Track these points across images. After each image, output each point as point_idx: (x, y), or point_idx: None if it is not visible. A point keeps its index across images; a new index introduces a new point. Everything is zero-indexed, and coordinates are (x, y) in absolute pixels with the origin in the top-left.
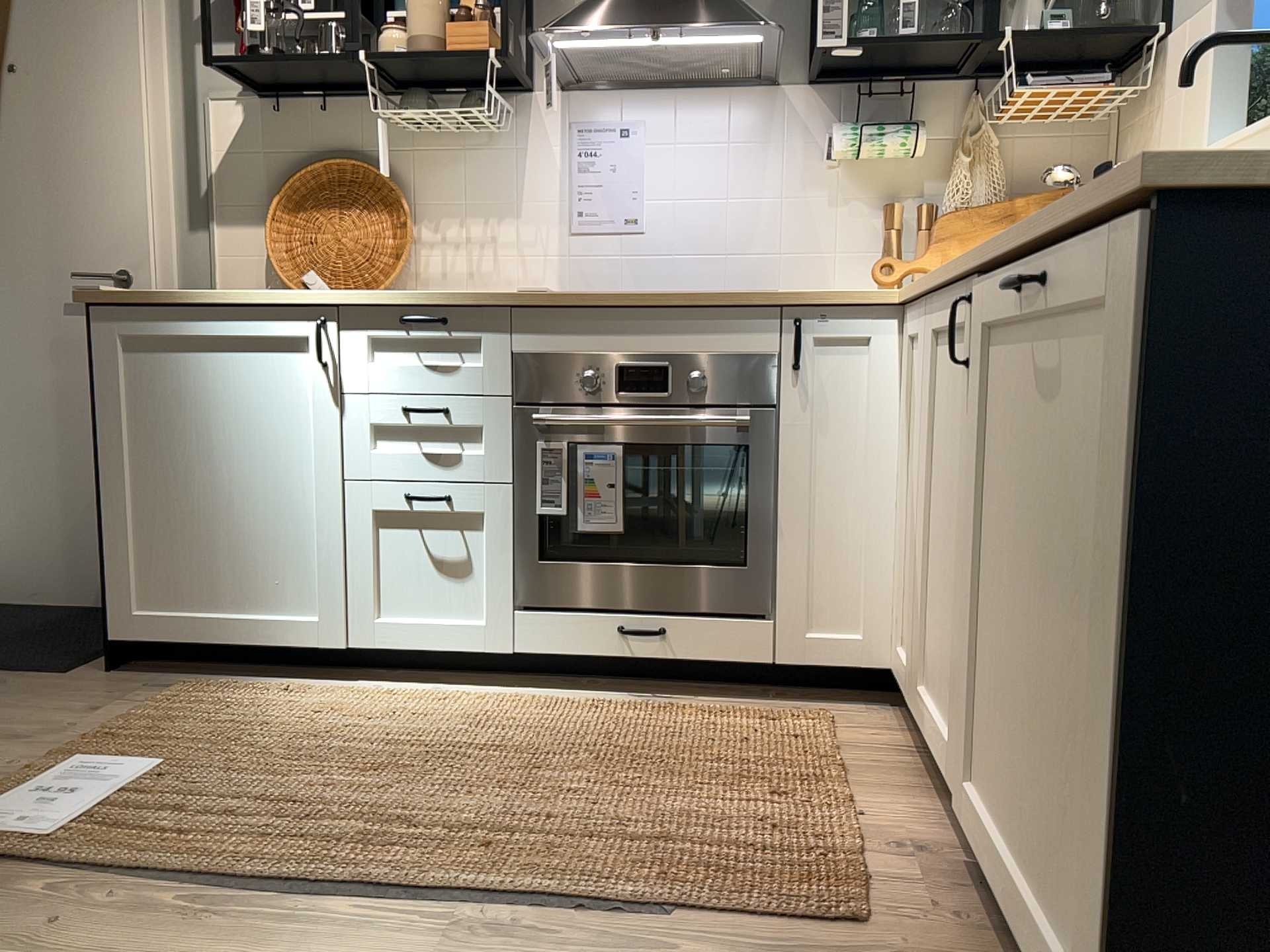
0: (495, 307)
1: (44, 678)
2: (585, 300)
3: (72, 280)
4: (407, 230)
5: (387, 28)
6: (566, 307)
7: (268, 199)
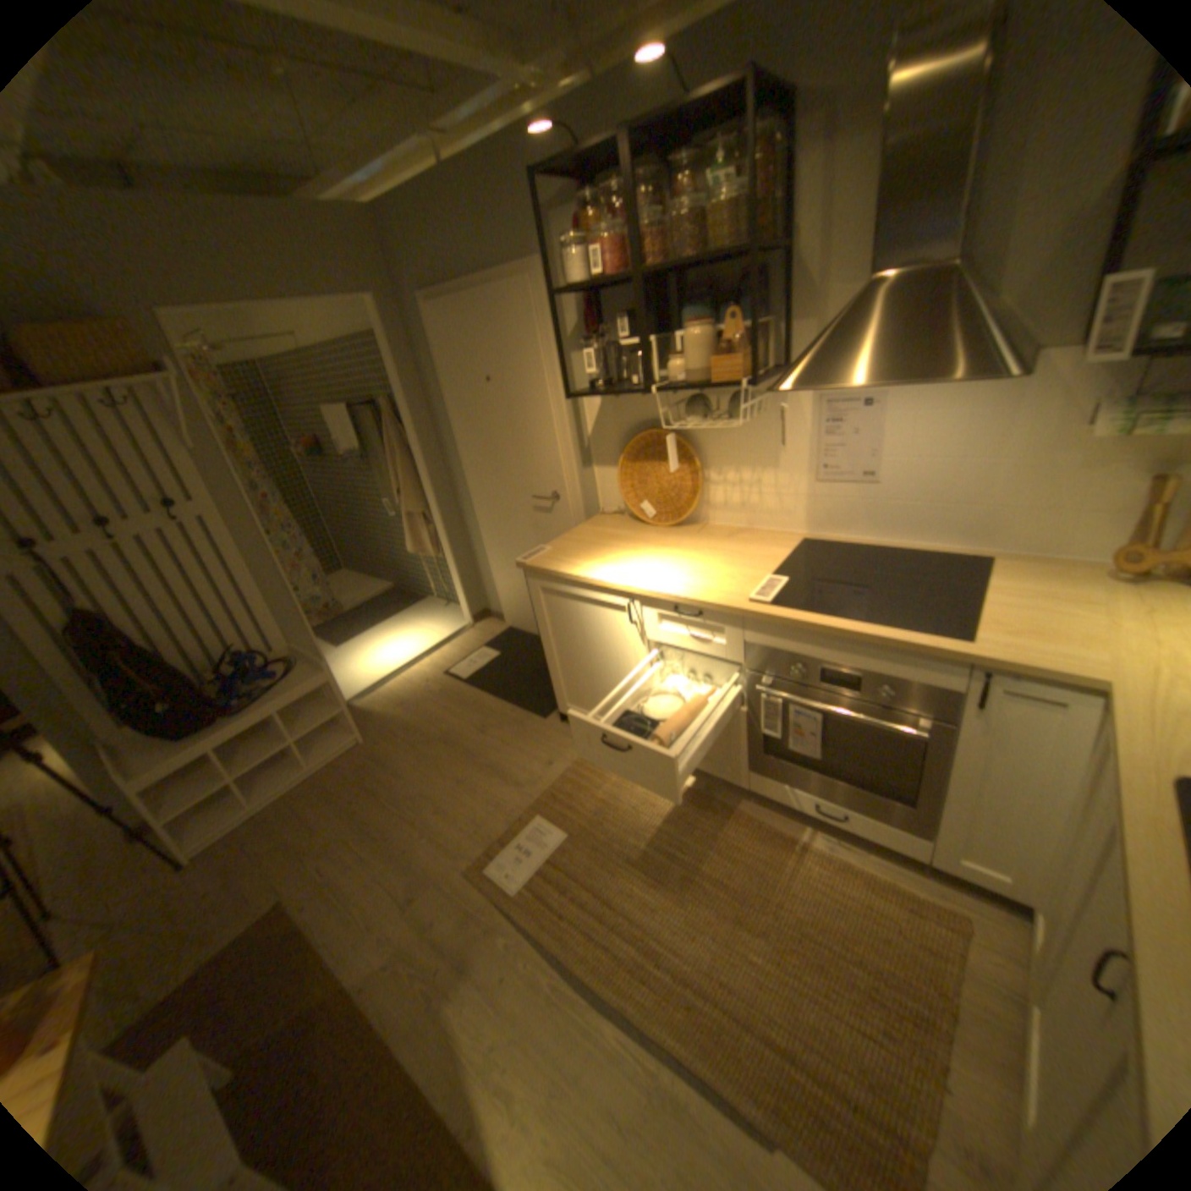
0: (731, 613)
1: (537, 720)
2: (795, 624)
3: (532, 499)
4: (699, 480)
5: (671, 358)
6: (781, 623)
7: (619, 450)
